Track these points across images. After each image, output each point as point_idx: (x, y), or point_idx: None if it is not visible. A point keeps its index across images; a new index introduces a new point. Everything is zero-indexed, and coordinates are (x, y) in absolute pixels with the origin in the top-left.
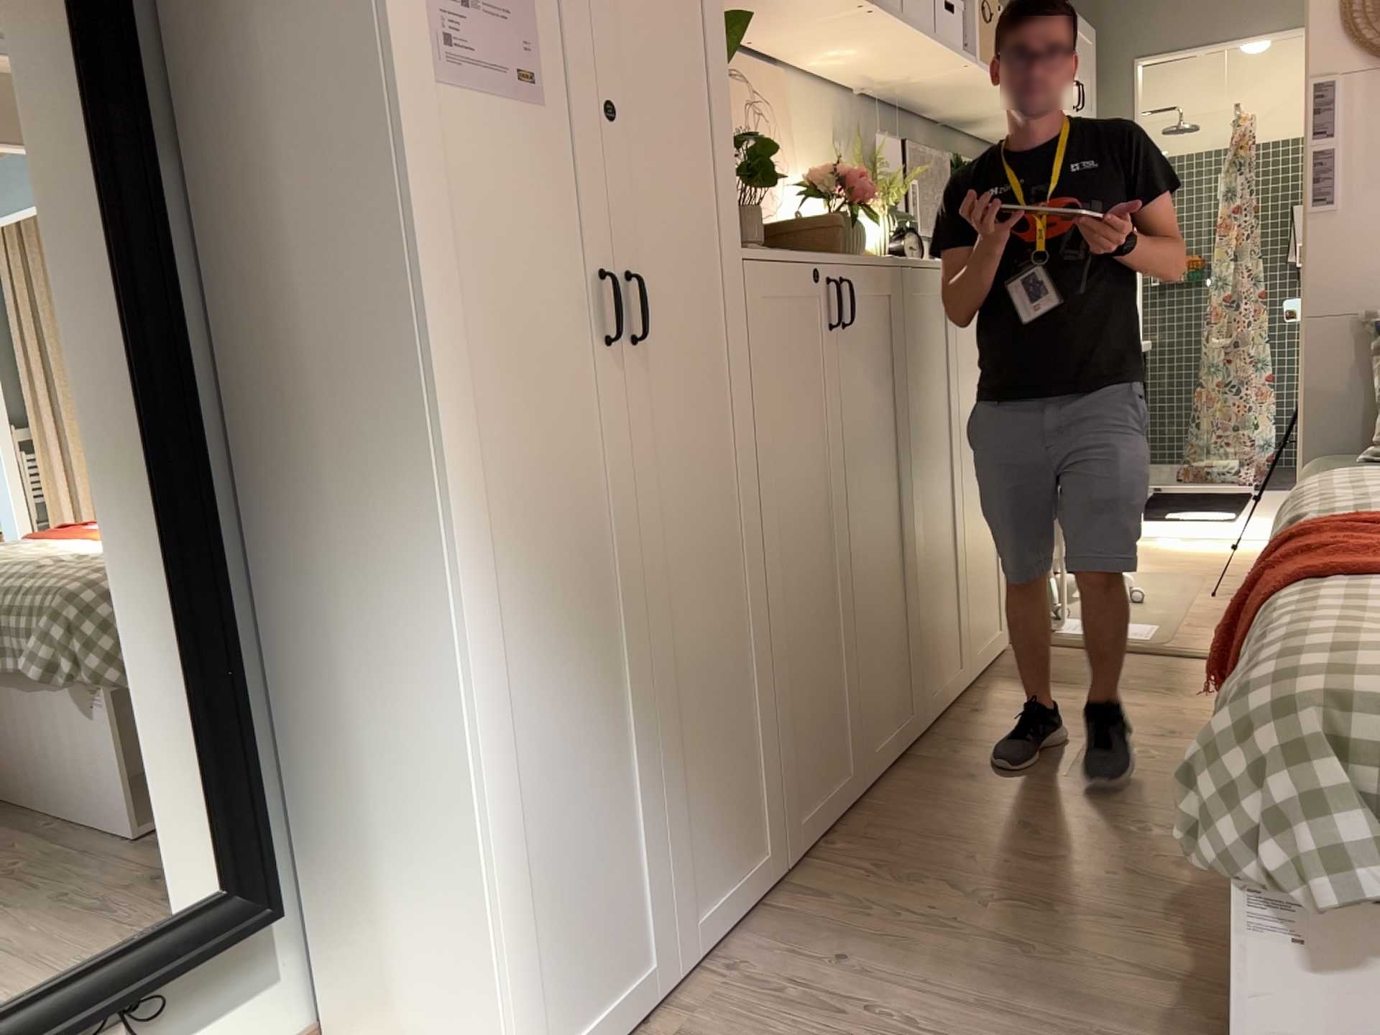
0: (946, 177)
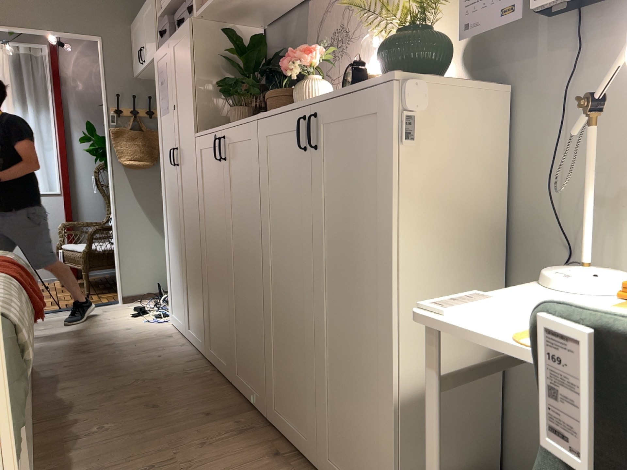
0: None
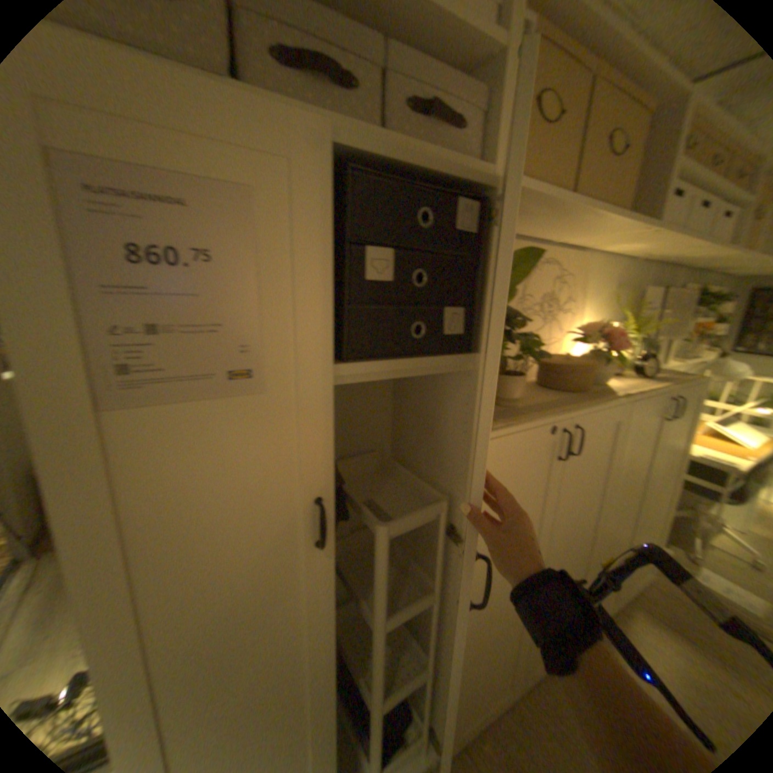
0: (693, 301)
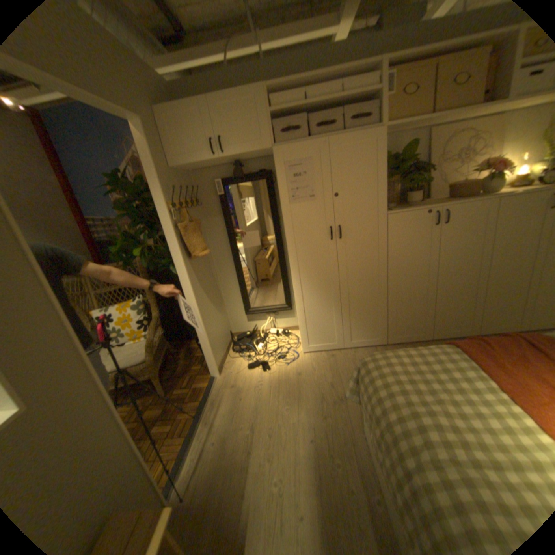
0: None
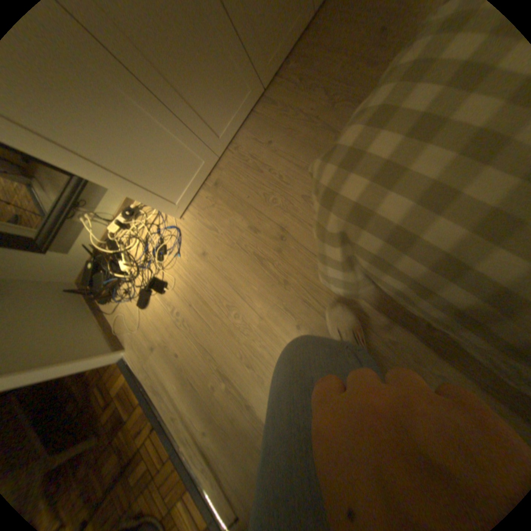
0: None
